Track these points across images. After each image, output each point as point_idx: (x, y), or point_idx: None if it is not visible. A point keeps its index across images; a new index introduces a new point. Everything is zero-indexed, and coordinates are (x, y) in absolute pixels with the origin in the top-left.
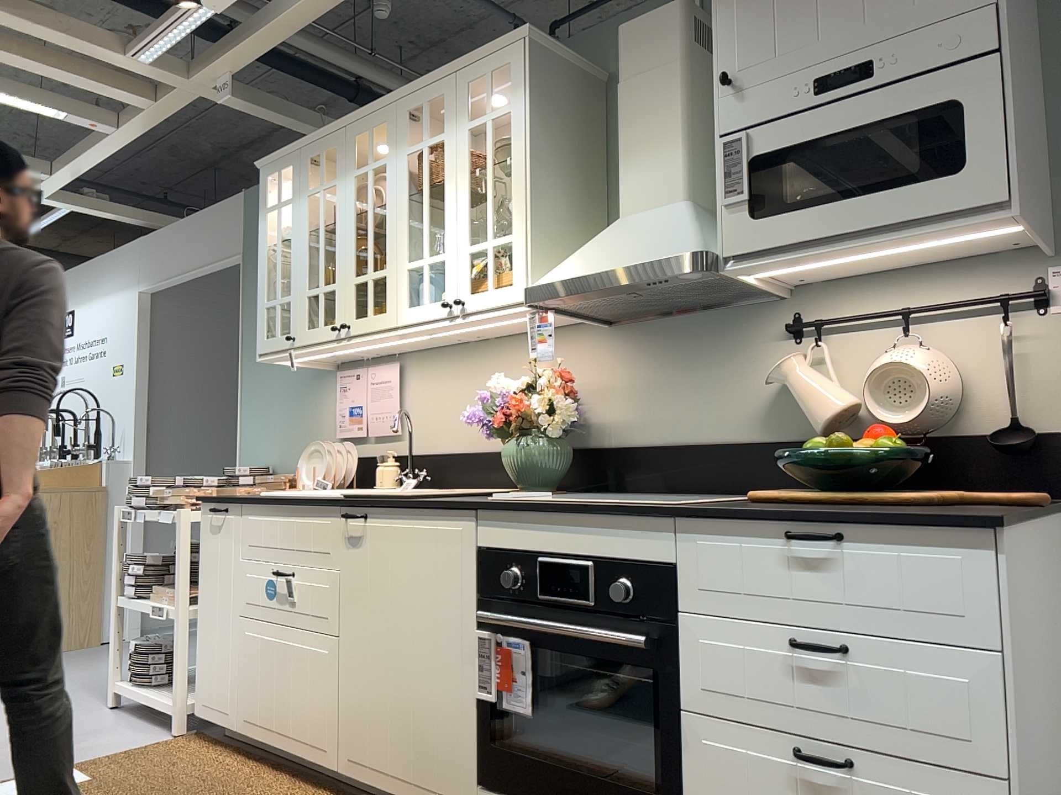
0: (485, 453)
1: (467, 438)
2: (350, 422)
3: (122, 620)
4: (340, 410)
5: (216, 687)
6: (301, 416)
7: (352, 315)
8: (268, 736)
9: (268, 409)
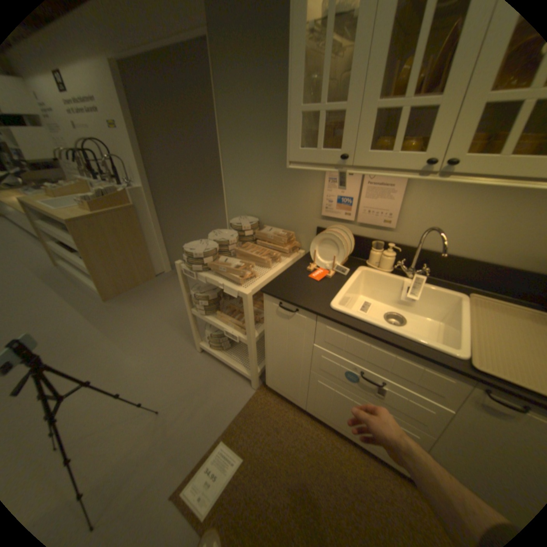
0: (500, 266)
1: (477, 249)
2: (339, 208)
3: (195, 319)
4: (329, 197)
5: (287, 387)
6: (282, 190)
7: (468, 147)
8: (338, 430)
9: (250, 179)
